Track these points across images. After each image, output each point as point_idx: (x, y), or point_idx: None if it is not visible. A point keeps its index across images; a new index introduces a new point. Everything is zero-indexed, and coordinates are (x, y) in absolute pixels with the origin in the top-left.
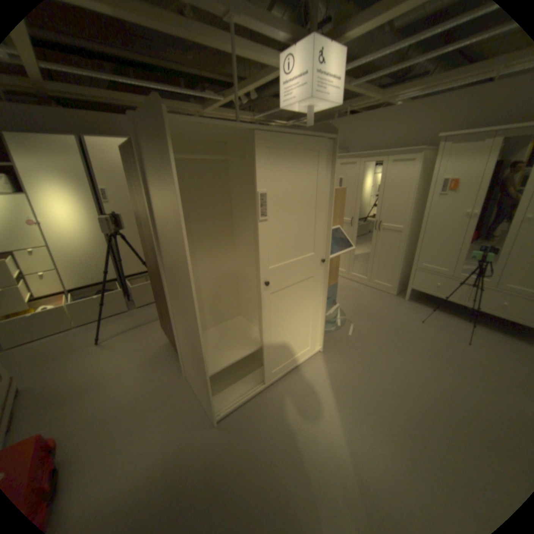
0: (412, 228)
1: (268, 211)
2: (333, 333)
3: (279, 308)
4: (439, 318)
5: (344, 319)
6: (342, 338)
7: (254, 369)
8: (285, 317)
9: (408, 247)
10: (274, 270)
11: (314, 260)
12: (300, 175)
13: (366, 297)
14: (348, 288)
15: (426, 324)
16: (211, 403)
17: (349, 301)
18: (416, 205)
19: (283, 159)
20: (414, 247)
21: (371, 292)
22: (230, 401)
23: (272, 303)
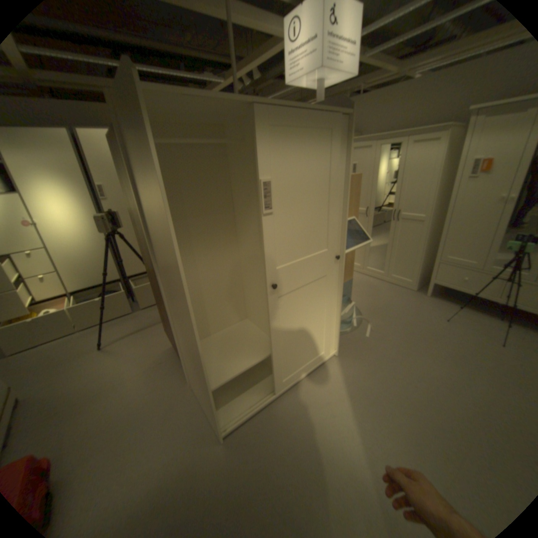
0: (435, 217)
1: (273, 203)
2: (349, 334)
3: (289, 312)
4: (466, 315)
5: (360, 318)
6: (359, 340)
7: (262, 380)
8: (295, 321)
9: (431, 238)
10: (282, 270)
11: (328, 257)
12: (309, 159)
13: (383, 293)
14: (363, 284)
15: (452, 323)
16: (215, 420)
17: (365, 298)
18: (440, 190)
19: (290, 139)
20: (437, 238)
21: (388, 287)
22: (237, 415)
23: (281, 307)
